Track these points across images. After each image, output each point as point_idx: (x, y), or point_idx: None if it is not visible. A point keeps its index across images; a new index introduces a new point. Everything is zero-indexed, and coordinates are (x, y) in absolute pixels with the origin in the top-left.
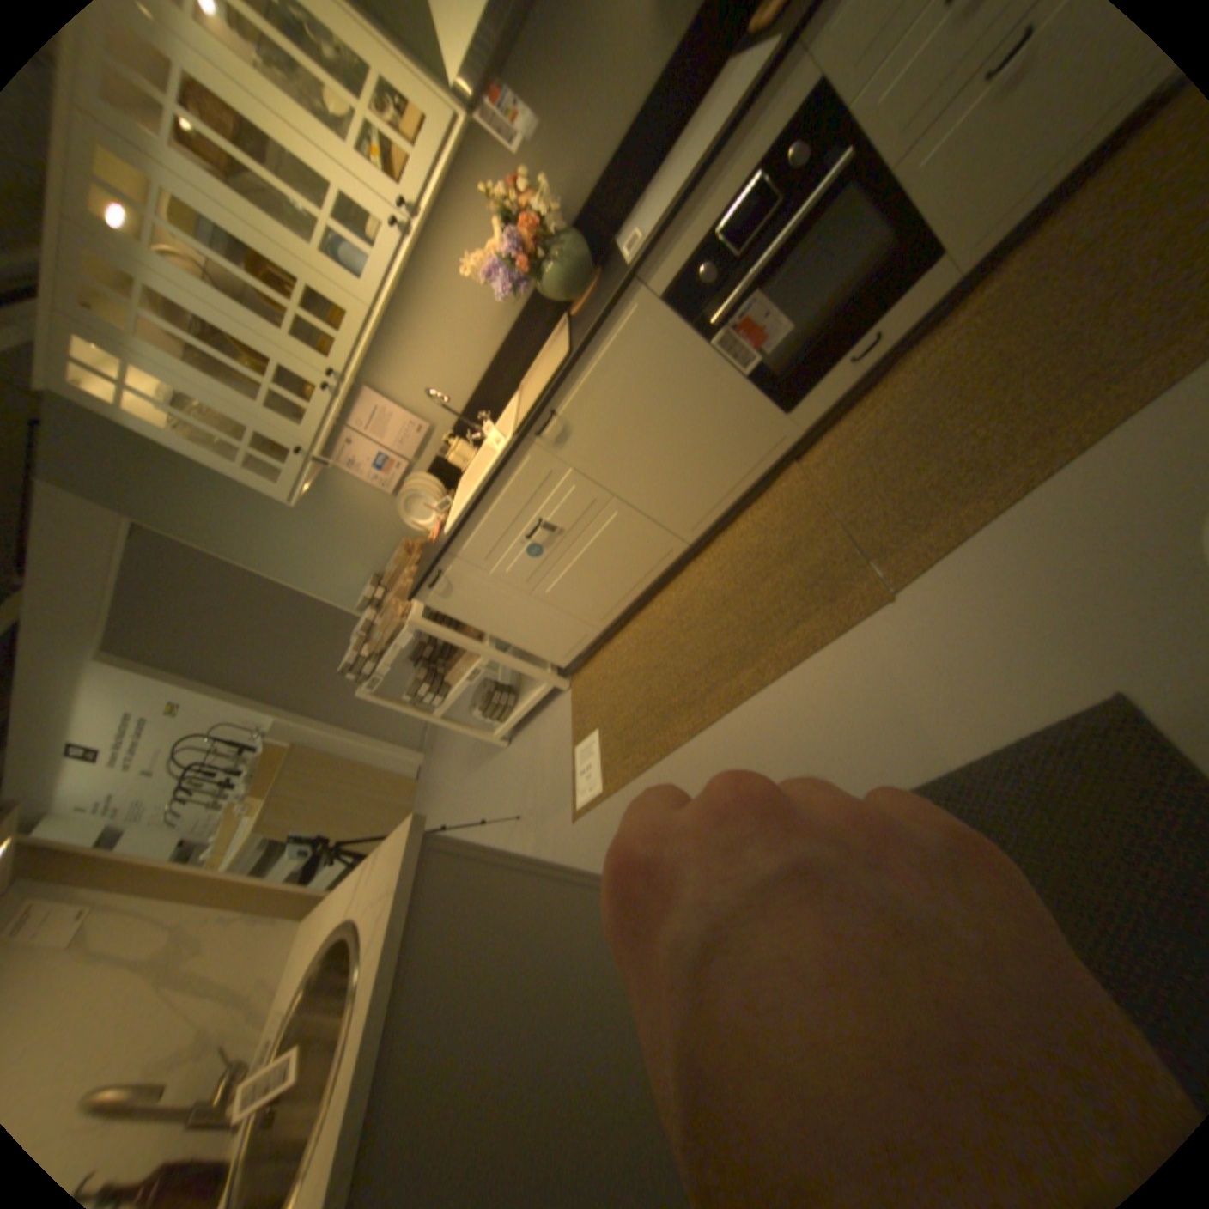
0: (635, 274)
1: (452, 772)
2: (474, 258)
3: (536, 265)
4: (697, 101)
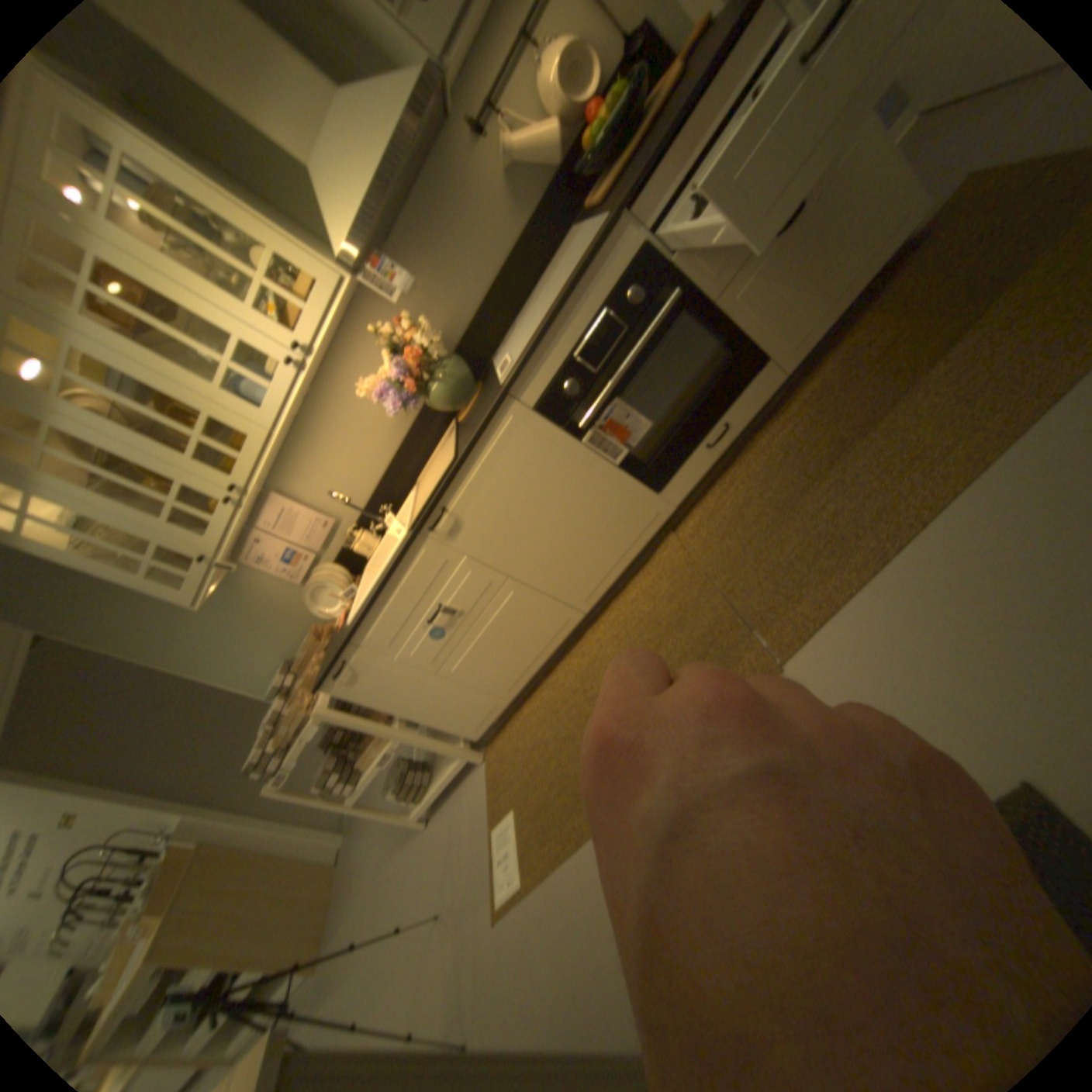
0: (509, 391)
1: (370, 856)
2: (370, 380)
3: (425, 384)
4: (552, 254)
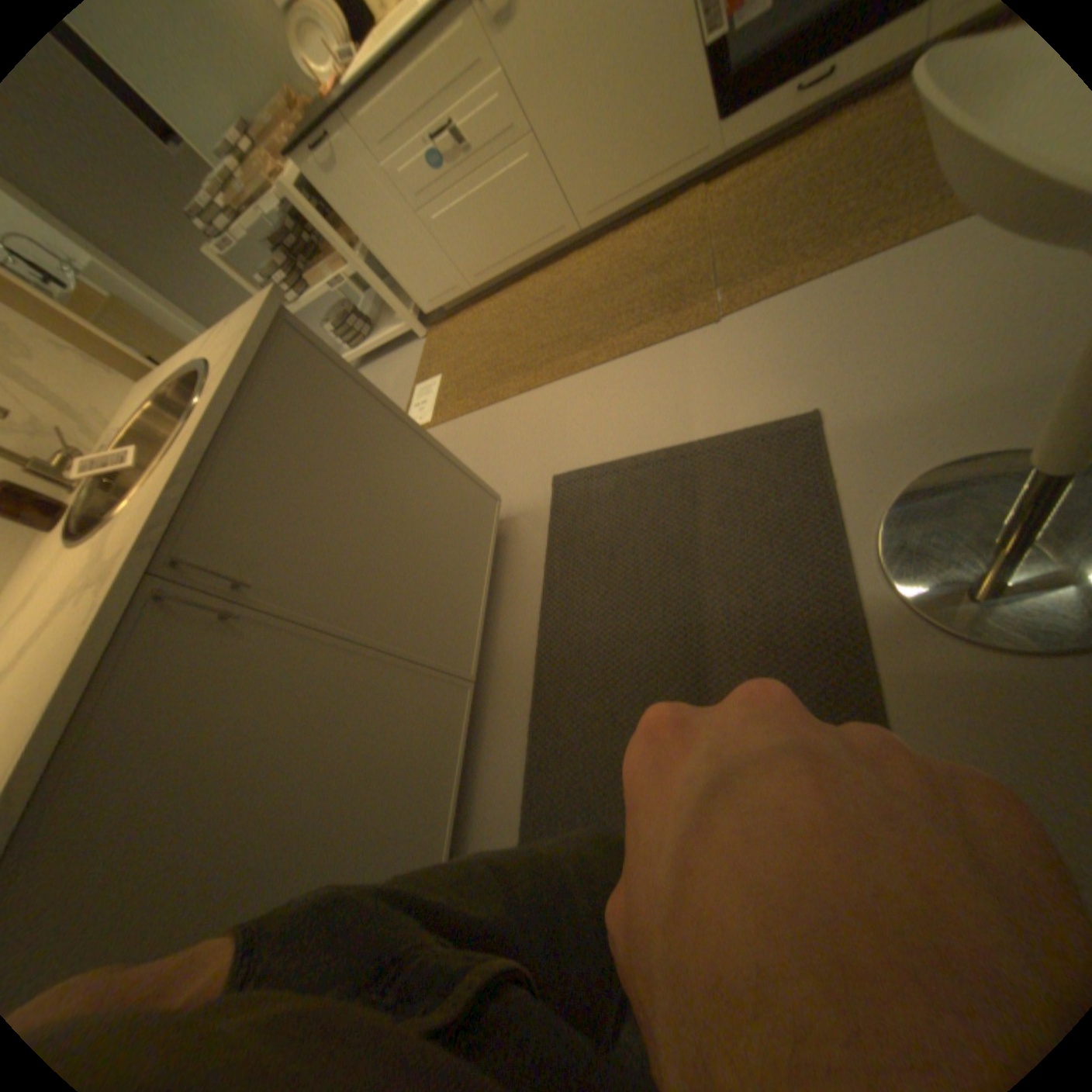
0: None
1: None
2: None
3: None
4: None
